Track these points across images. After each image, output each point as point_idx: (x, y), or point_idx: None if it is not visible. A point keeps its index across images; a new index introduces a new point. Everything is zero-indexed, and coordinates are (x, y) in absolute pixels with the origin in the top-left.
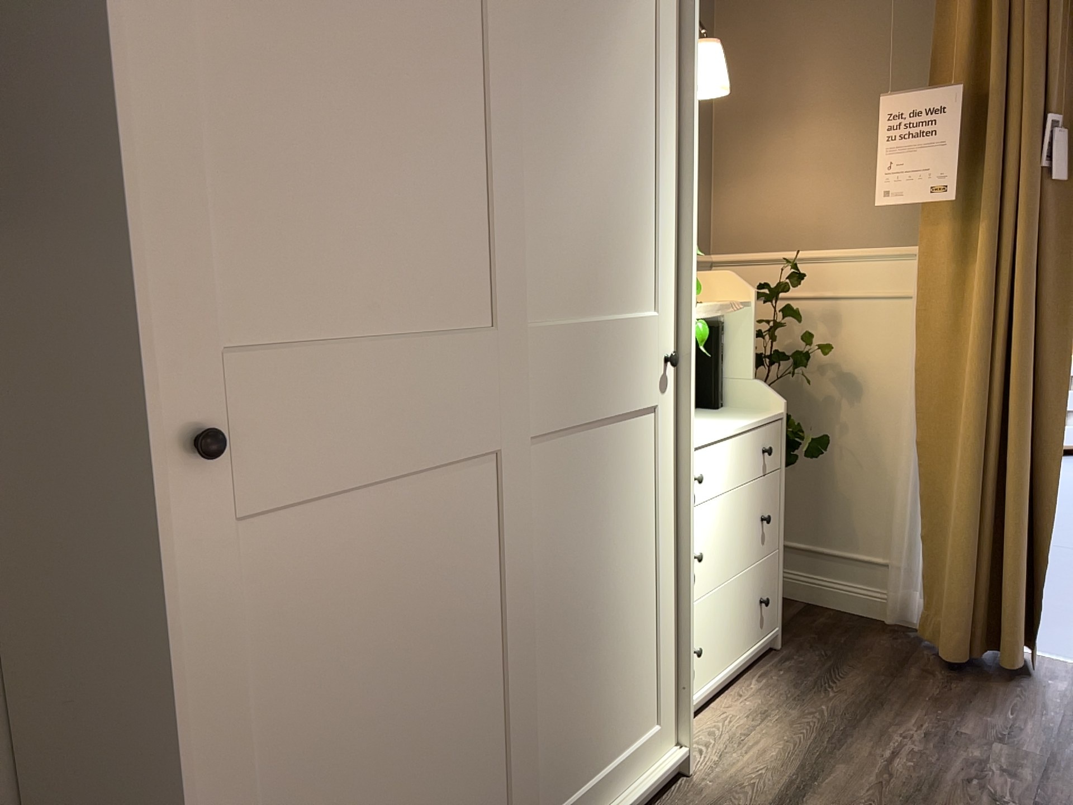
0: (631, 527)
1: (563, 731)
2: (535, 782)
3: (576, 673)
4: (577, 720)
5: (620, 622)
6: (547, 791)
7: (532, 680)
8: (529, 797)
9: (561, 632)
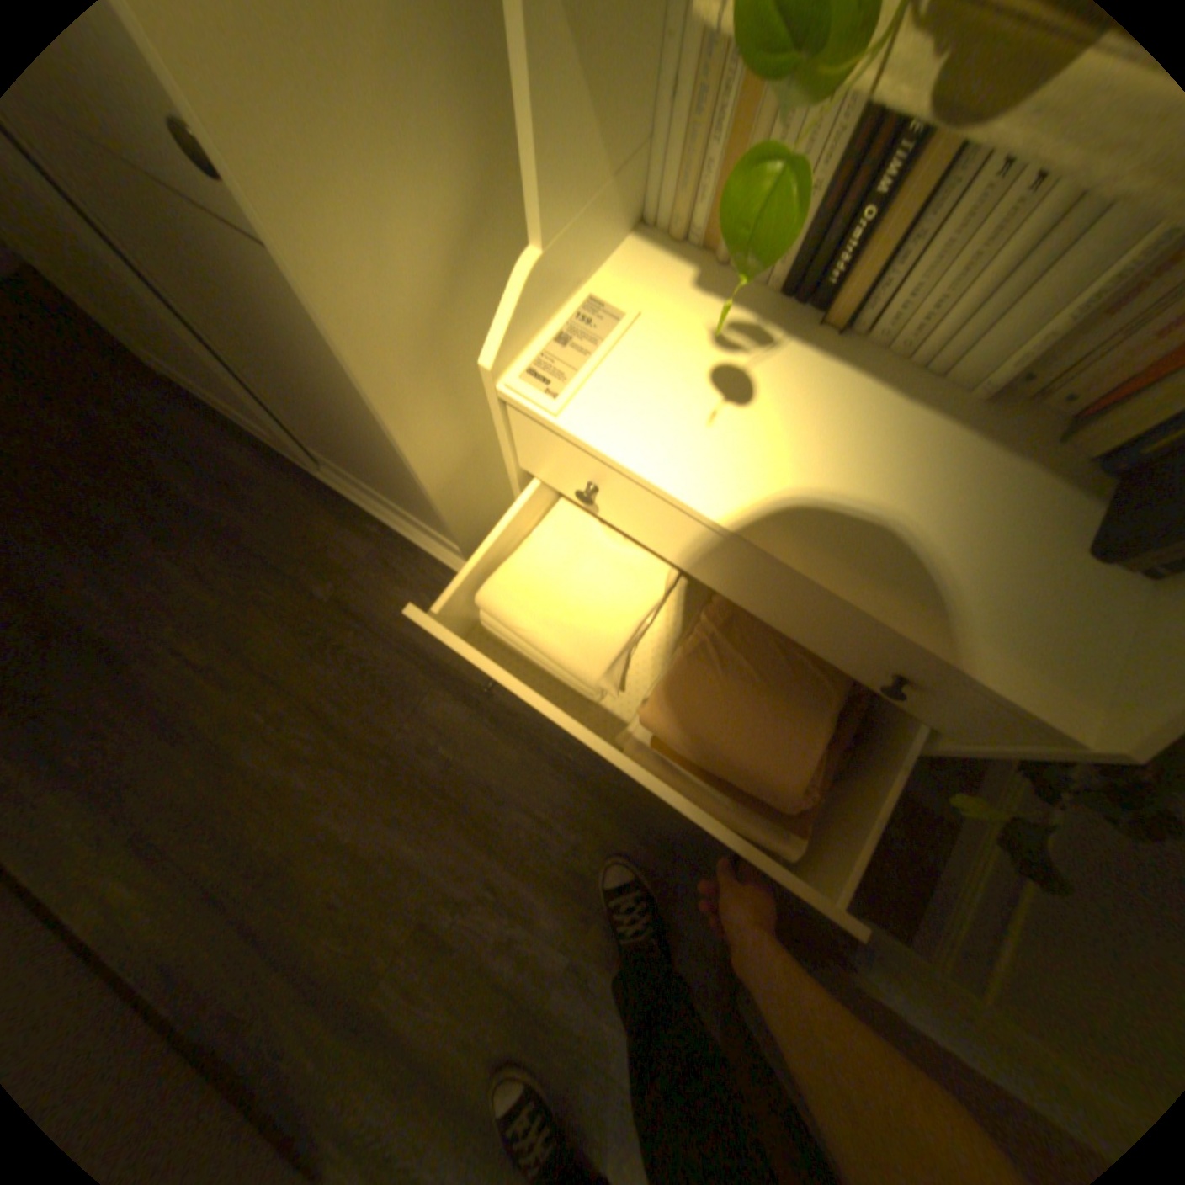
0: (325, 383)
1: (314, 438)
2: (286, 431)
3: (306, 420)
4: (331, 449)
5: (362, 449)
6: (319, 452)
7: (225, 366)
8: (264, 428)
9: (255, 370)
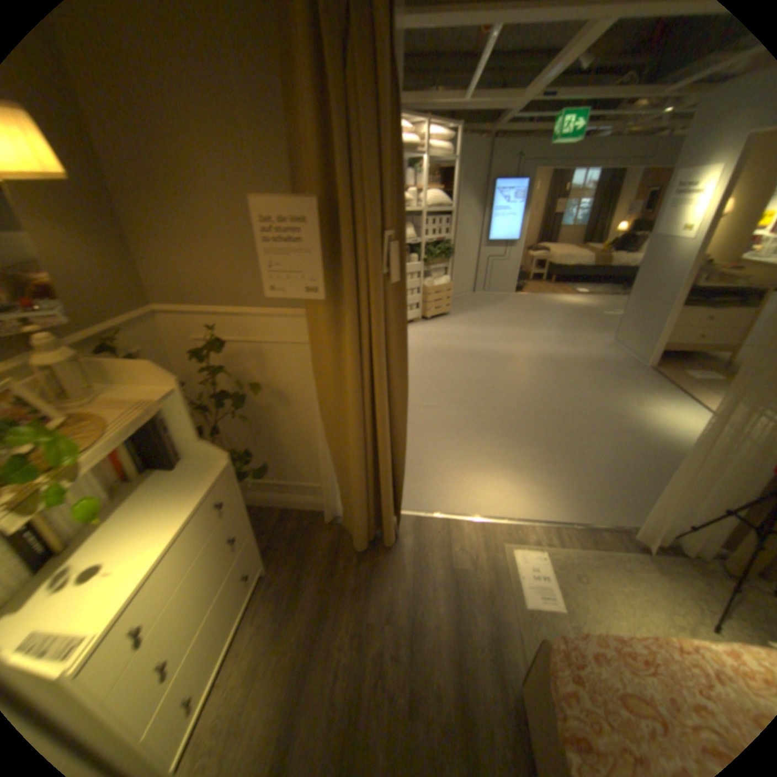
0: None
1: None
2: None
3: None
4: None
5: None
6: None
7: None
8: None
9: None
